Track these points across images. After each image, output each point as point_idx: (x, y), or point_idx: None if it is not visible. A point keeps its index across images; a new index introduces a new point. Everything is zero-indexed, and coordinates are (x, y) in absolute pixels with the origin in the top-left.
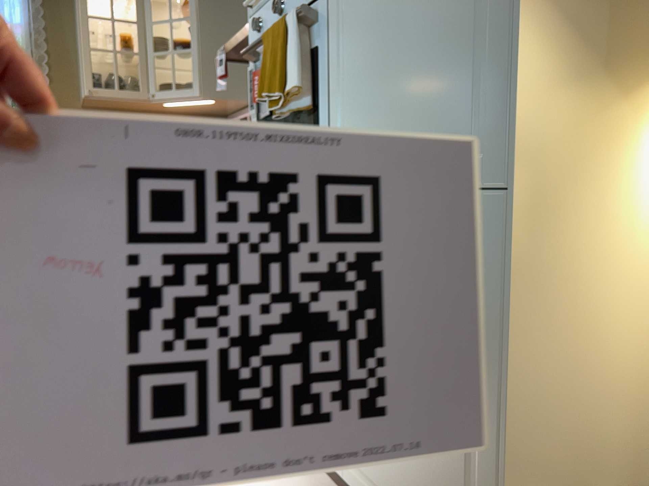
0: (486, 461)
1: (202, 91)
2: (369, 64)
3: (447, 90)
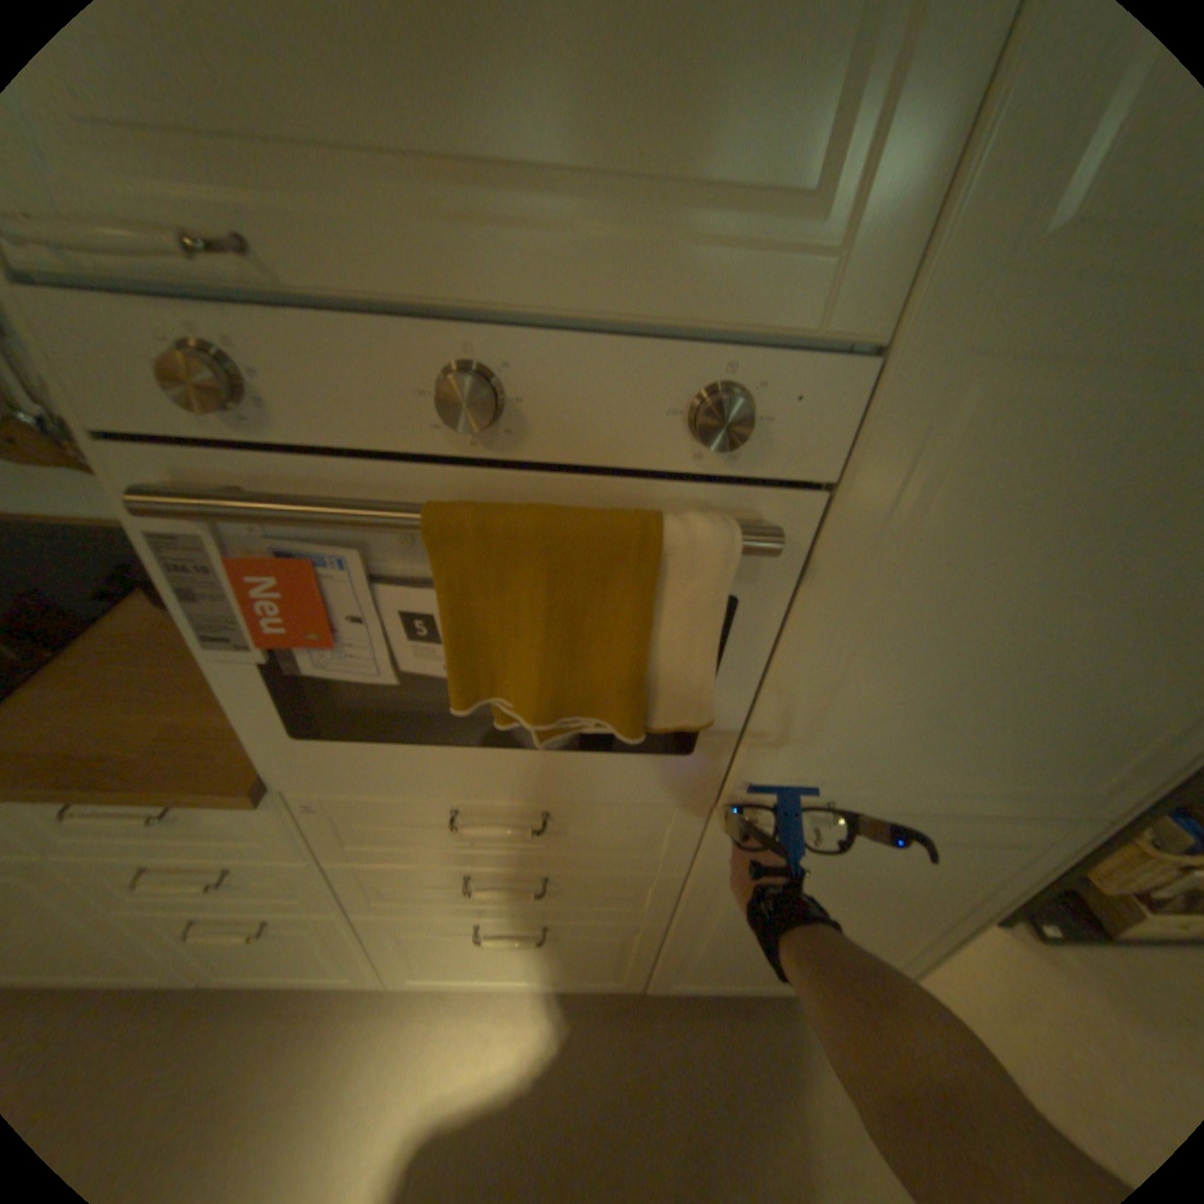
0: (928, 946)
1: None
2: (925, 678)
3: (1086, 744)
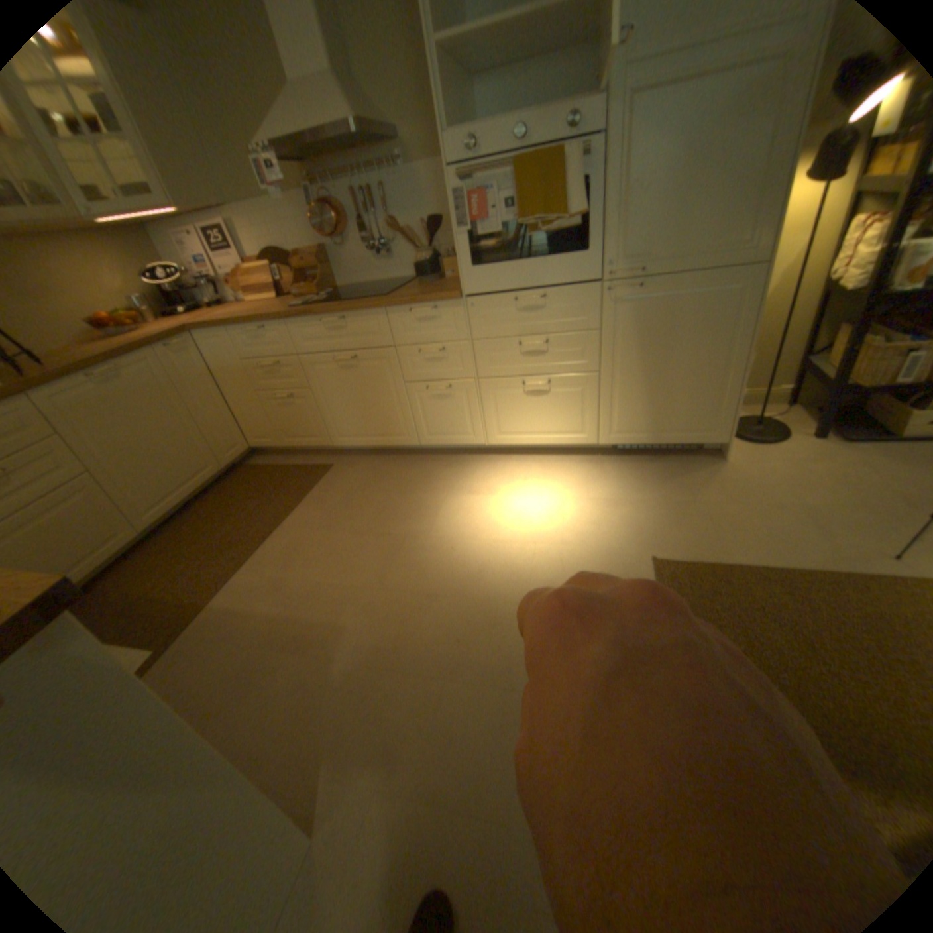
0: (728, 379)
1: (169, 197)
2: (654, 191)
3: (728, 211)
